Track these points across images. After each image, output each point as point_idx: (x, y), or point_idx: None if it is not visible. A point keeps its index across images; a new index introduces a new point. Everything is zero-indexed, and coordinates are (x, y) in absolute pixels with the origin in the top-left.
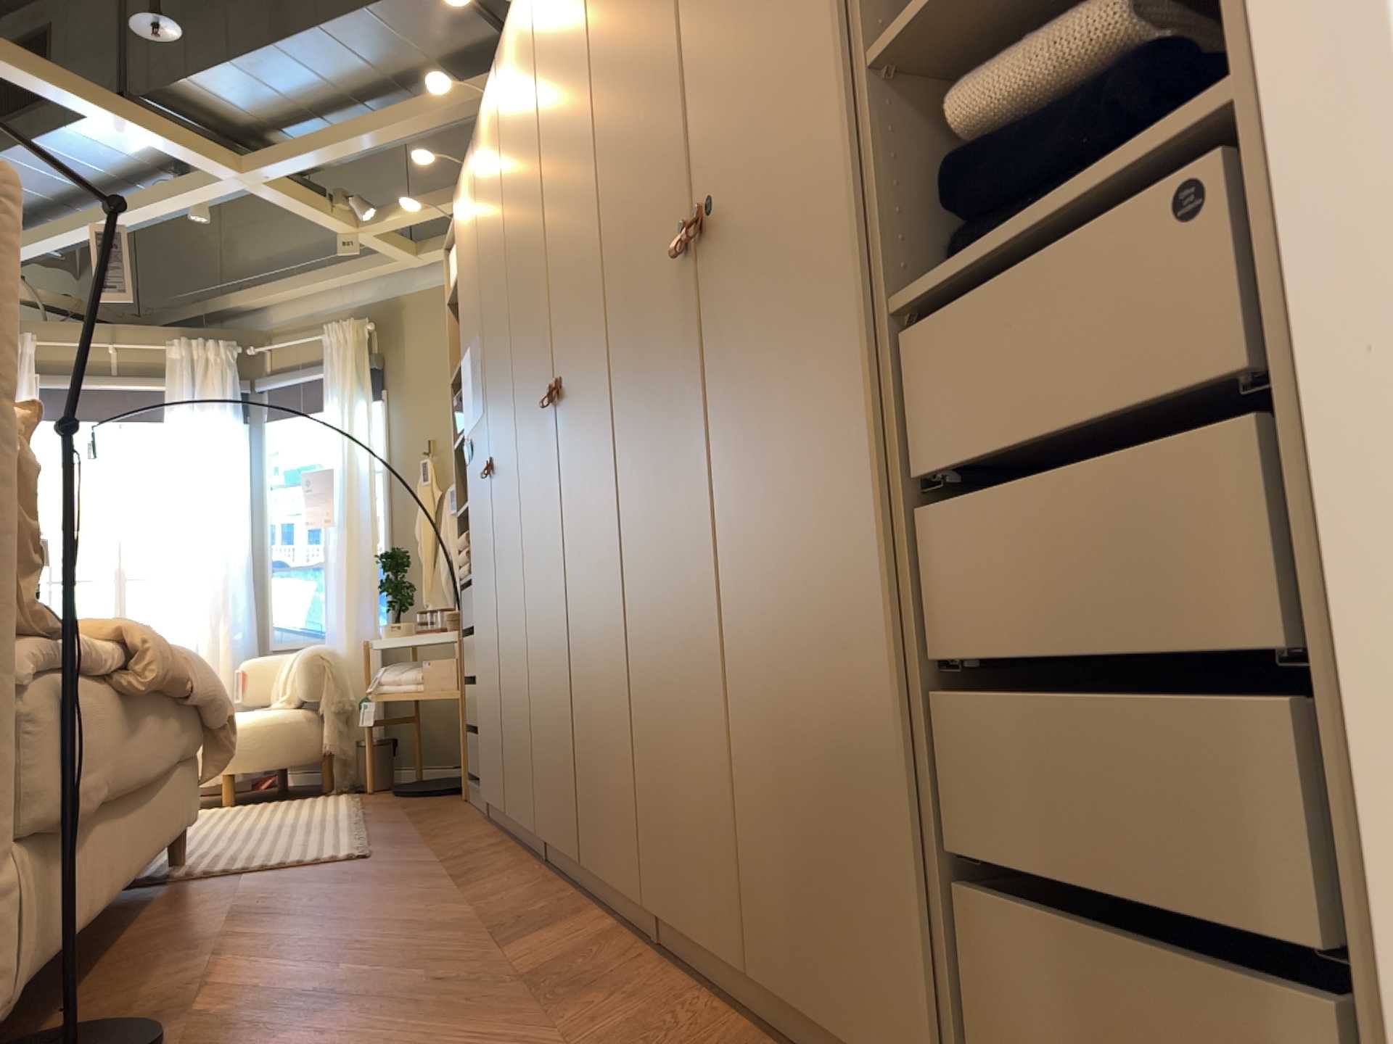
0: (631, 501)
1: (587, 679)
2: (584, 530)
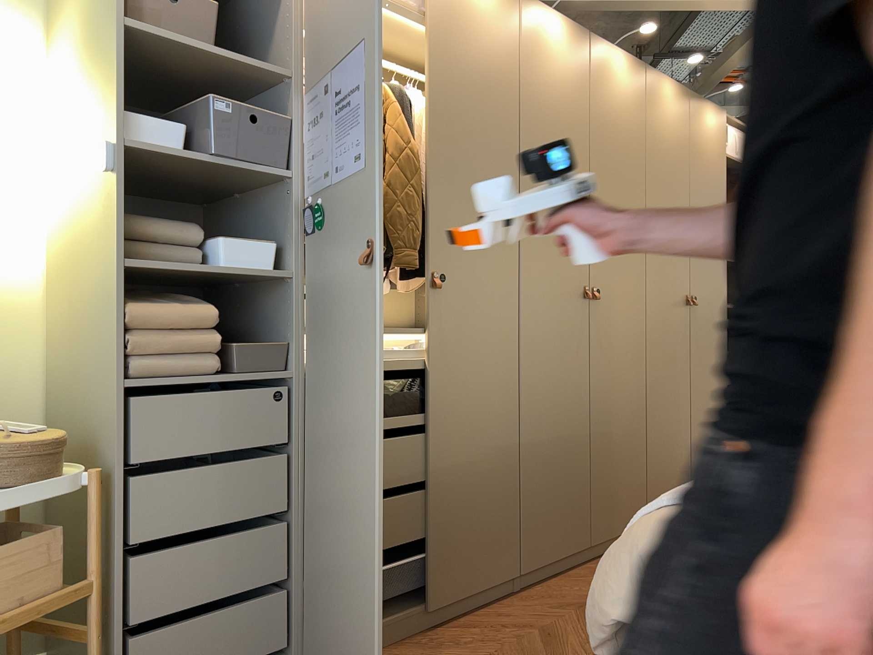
0: (654, 369)
1: (606, 450)
2: (611, 373)
